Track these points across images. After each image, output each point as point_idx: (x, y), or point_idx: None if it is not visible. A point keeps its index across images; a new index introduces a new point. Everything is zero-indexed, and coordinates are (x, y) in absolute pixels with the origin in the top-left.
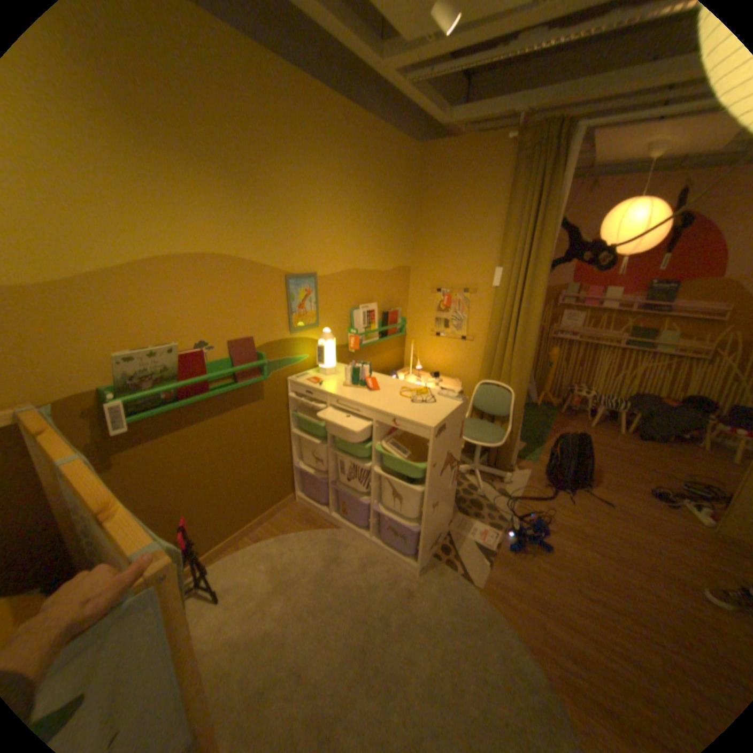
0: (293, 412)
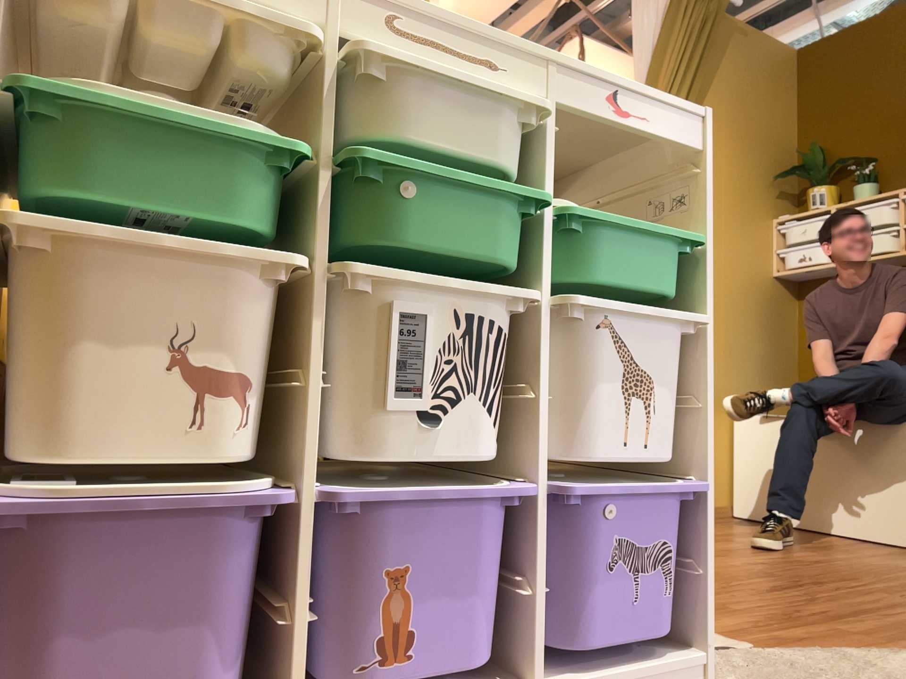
0: (22, 91)
